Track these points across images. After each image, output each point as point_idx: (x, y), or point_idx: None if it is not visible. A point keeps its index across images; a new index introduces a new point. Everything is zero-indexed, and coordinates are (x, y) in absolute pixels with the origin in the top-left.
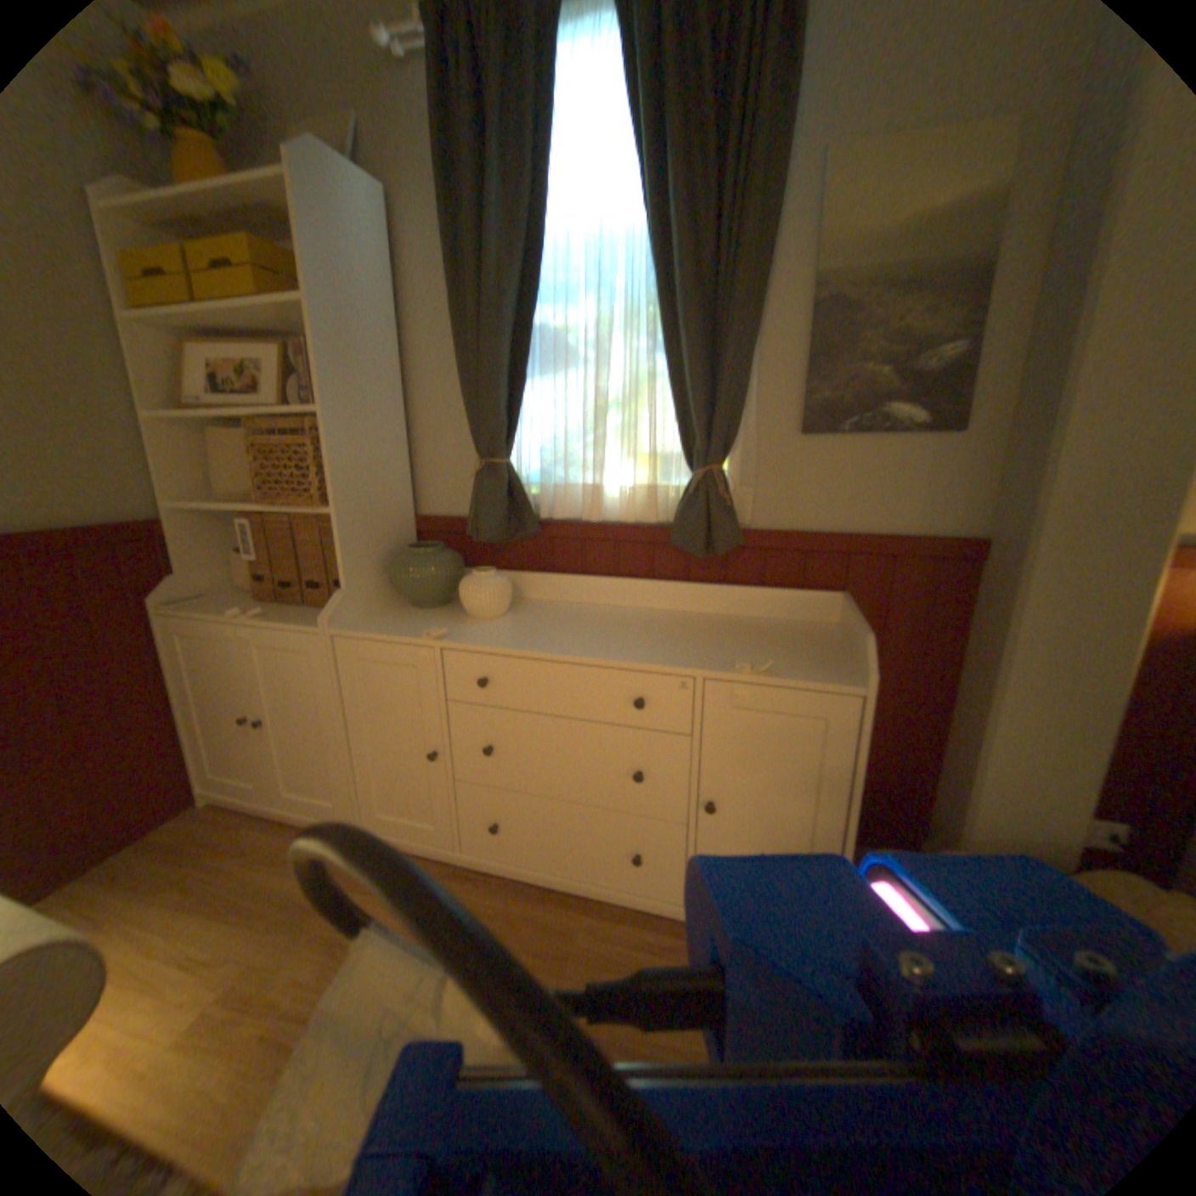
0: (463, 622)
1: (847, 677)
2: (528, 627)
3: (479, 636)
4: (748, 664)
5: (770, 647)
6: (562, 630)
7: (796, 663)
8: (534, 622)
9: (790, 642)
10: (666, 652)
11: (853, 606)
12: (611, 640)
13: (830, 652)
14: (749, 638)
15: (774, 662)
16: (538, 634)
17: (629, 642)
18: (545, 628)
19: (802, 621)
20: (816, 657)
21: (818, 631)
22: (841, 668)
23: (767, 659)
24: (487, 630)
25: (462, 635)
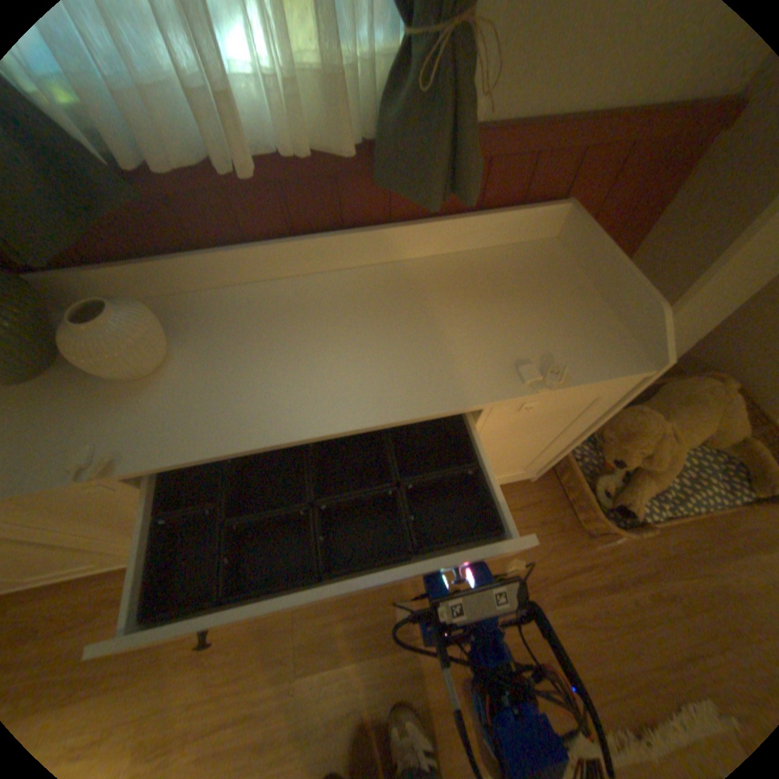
0: (114, 398)
1: (627, 352)
2: (222, 376)
3: (164, 433)
4: (537, 372)
5: (525, 313)
6: (273, 365)
7: (570, 343)
8: (222, 356)
9: (535, 294)
10: (431, 373)
11: (590, 226)
12: (351, 369)
13: (583, 302)
14: (495, 302)
15: (548, 348)
16: (249, 391)
17: (376, 364)
18: (248, 370)
19: (520, 242)
20: (578, 321)
21: (547, 261)
22: (611, 334)
23: (545, 349)
24: (167, 409)
25: (134, 439)
